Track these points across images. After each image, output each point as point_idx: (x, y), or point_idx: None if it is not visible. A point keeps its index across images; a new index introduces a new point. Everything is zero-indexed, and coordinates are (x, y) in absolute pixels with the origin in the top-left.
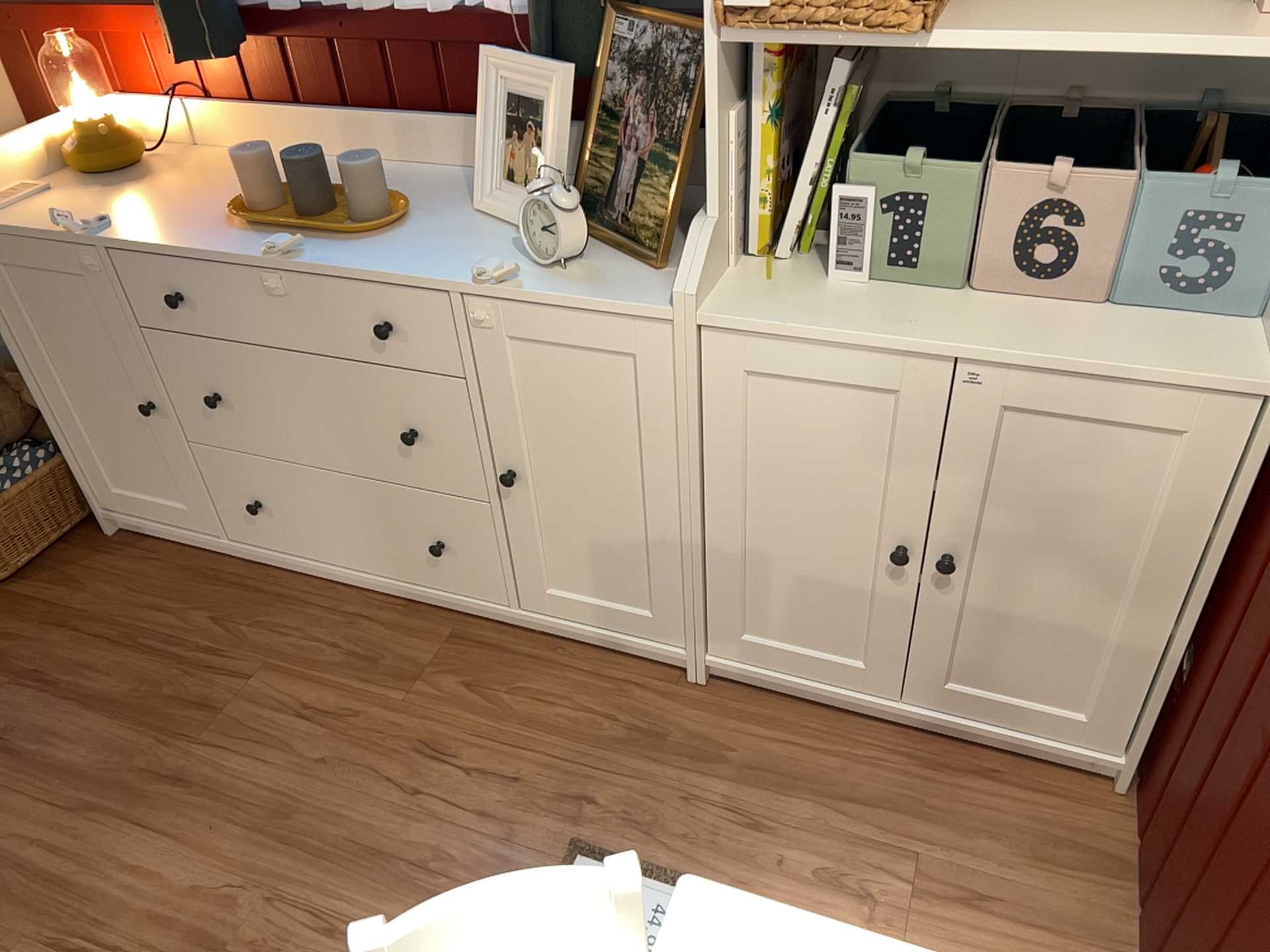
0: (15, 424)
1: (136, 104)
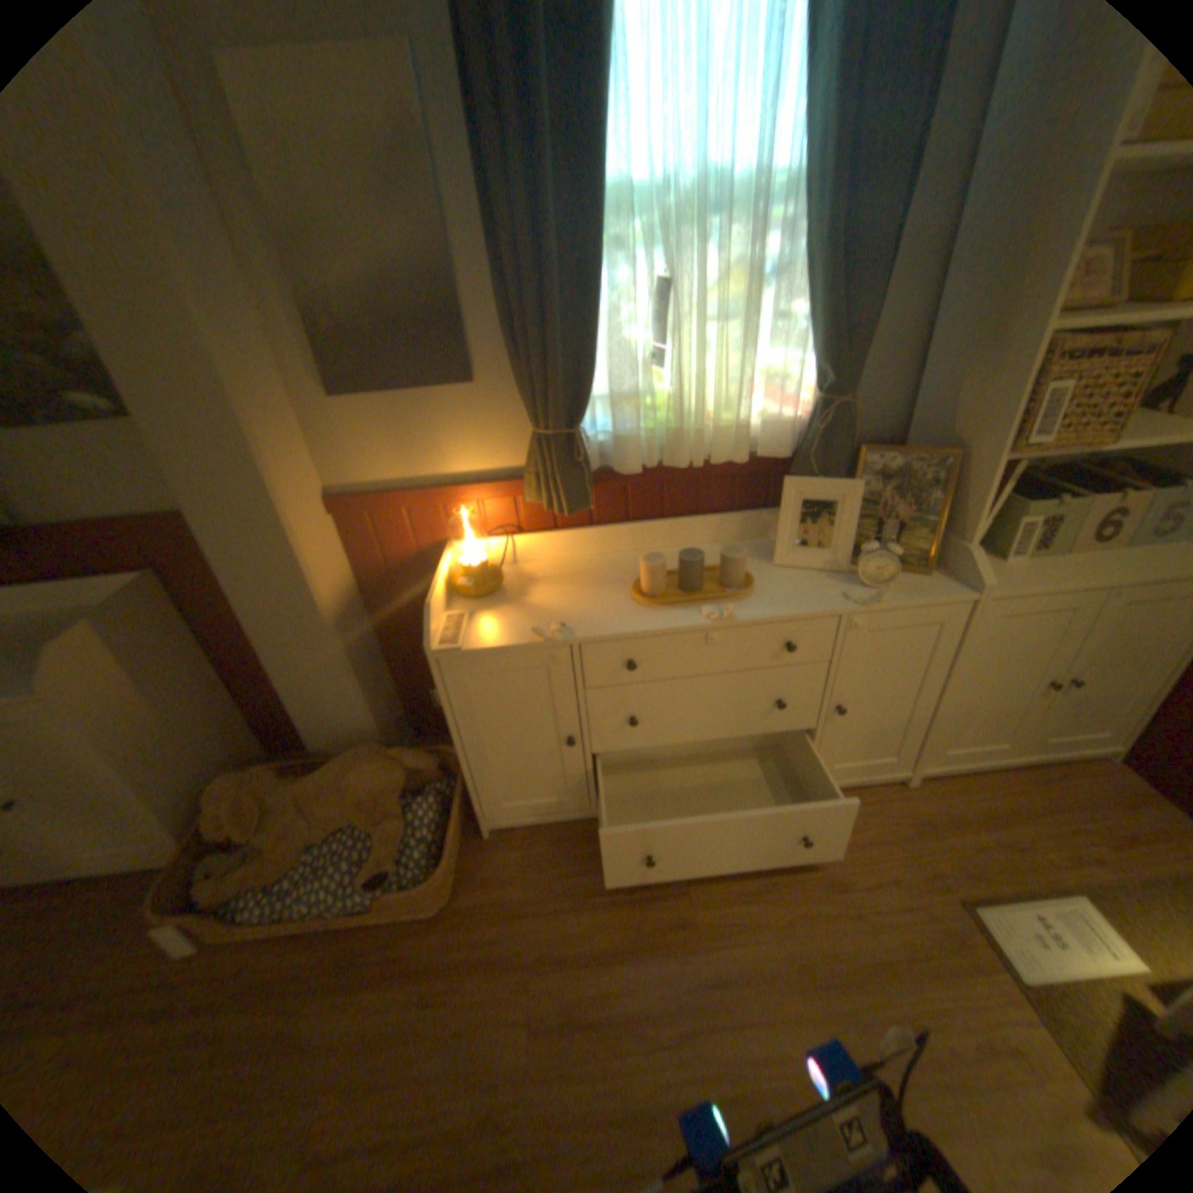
0: (396, 789)
1: (483, 540)
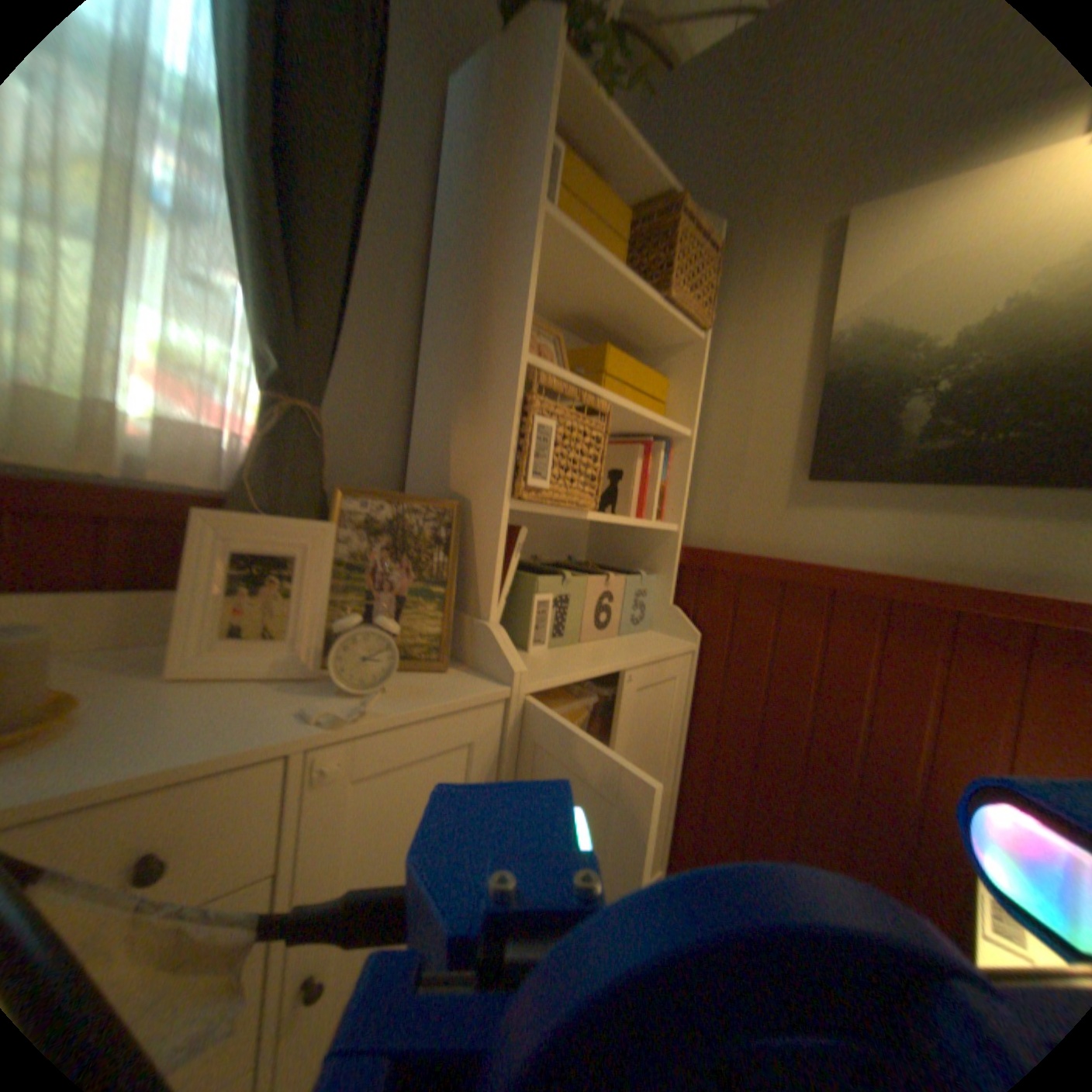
0: None
1: None
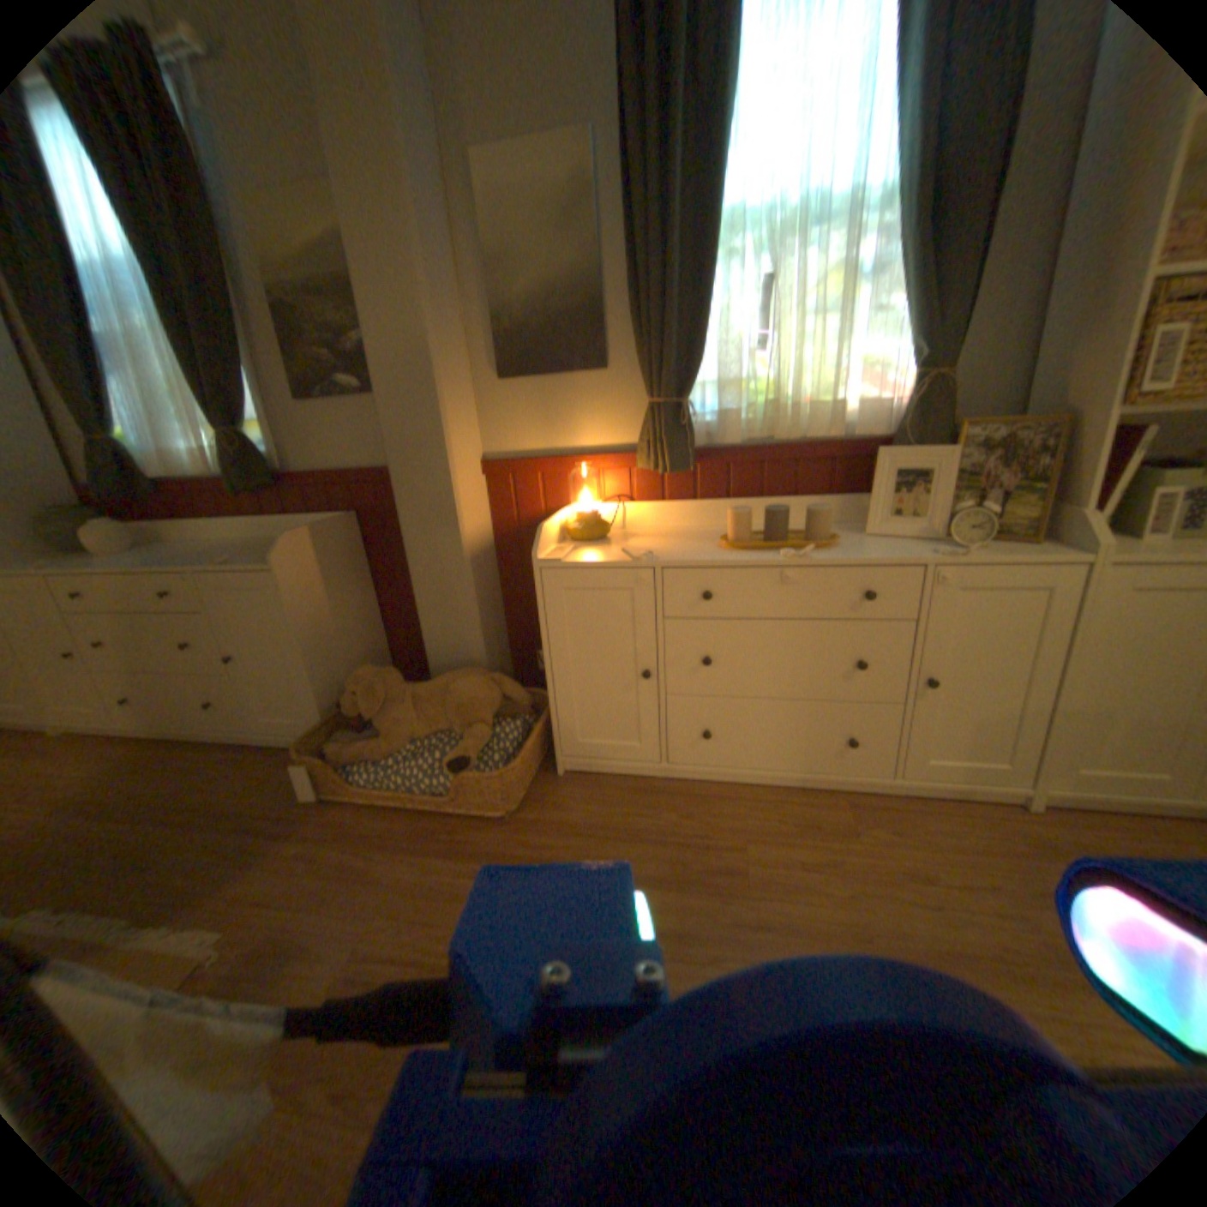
0: (491, 704)
1: (597, 499)
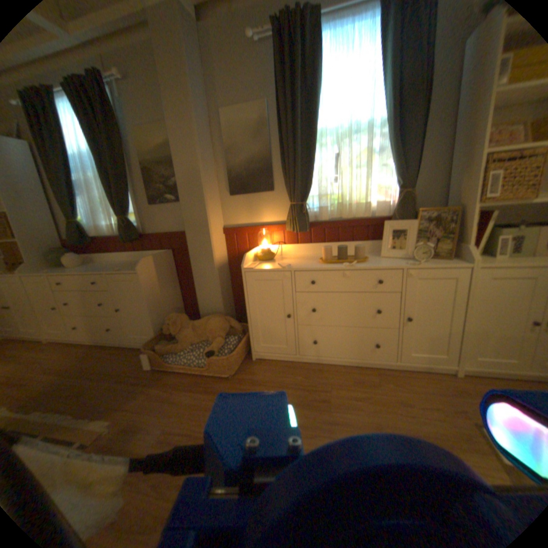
0: (225, 329)
1: (270, 243)
